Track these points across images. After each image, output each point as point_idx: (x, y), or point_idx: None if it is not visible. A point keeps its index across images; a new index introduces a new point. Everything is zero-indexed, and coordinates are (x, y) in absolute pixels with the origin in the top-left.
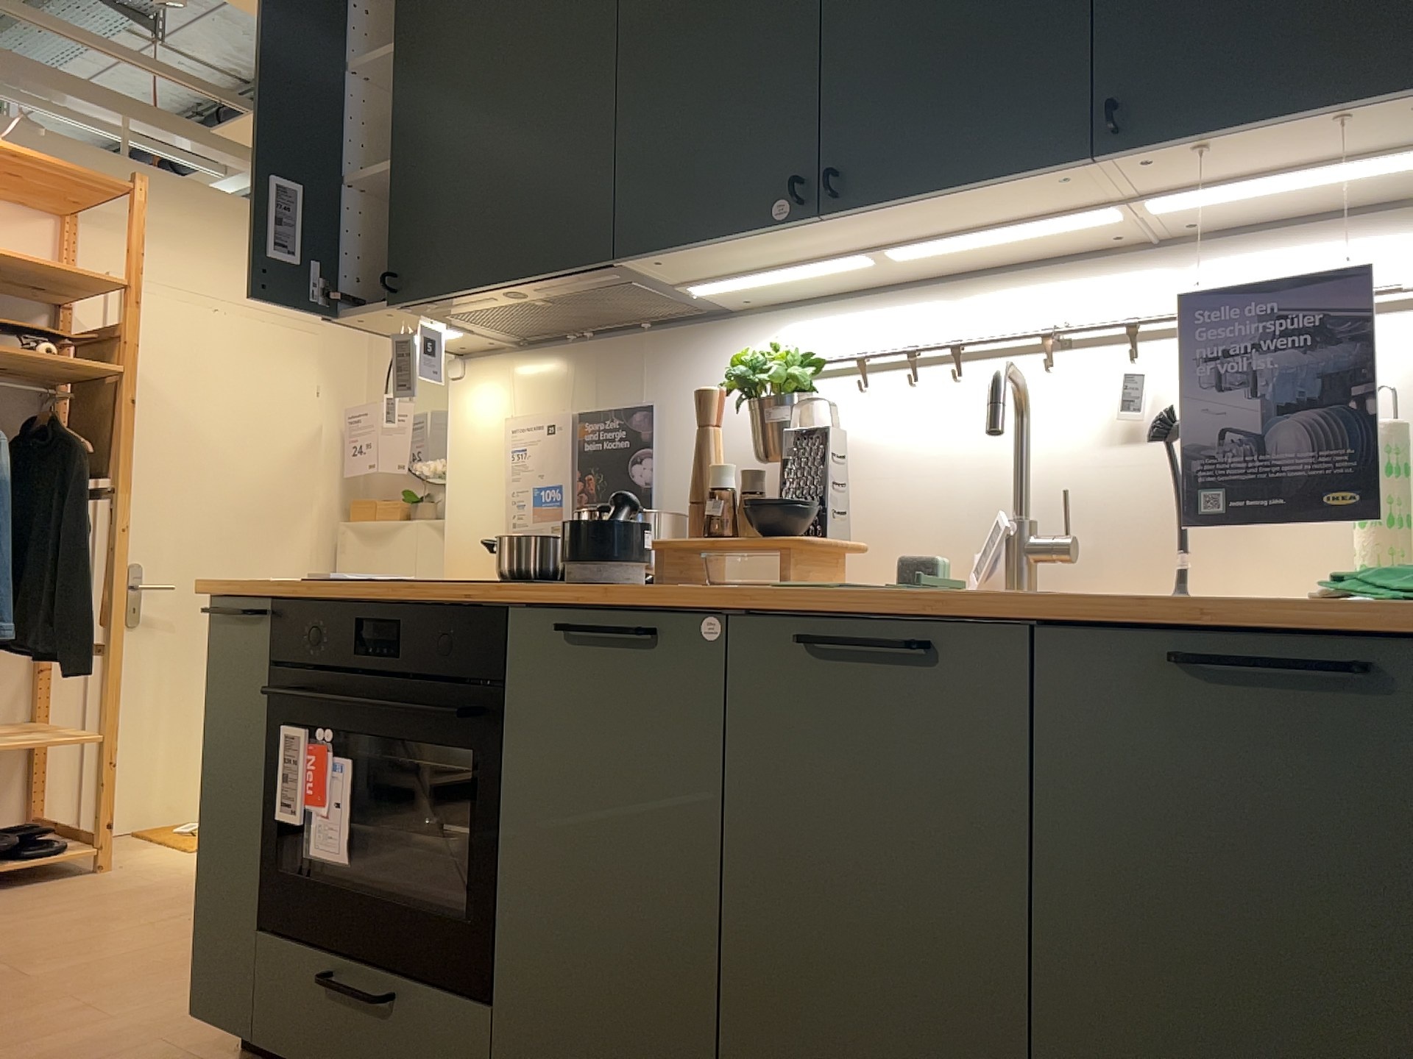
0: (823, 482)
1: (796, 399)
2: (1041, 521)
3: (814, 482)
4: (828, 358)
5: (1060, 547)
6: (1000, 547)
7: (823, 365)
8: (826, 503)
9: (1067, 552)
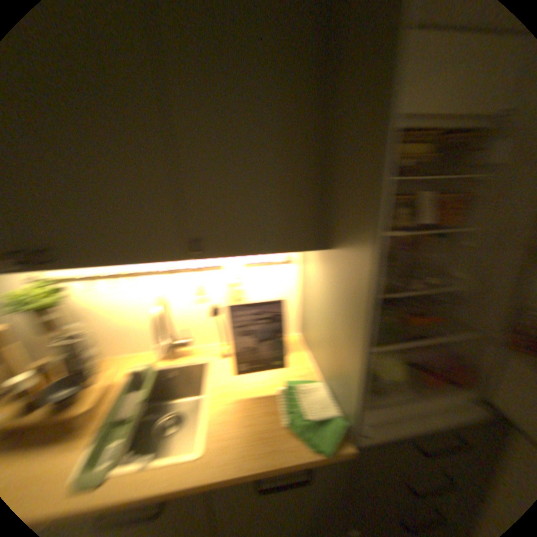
0: (77, 362)
1: (47, 310)
2: (174, 334)
3: (72, 367)
4: (60, 281)
5: (183, 346)
6: (161, 349)
7: (59, 290)
8: (81, 369)
9: (185, 344)
